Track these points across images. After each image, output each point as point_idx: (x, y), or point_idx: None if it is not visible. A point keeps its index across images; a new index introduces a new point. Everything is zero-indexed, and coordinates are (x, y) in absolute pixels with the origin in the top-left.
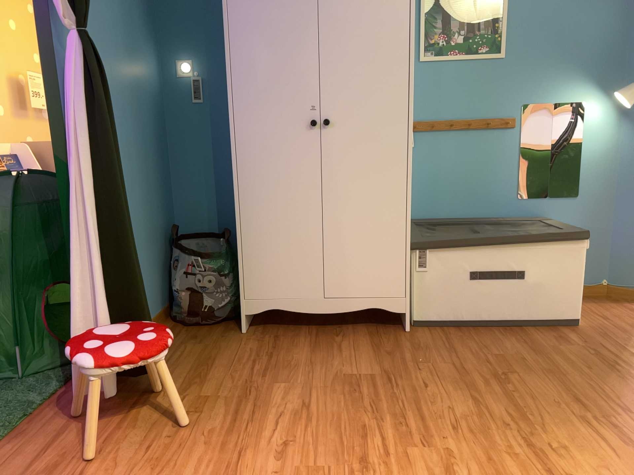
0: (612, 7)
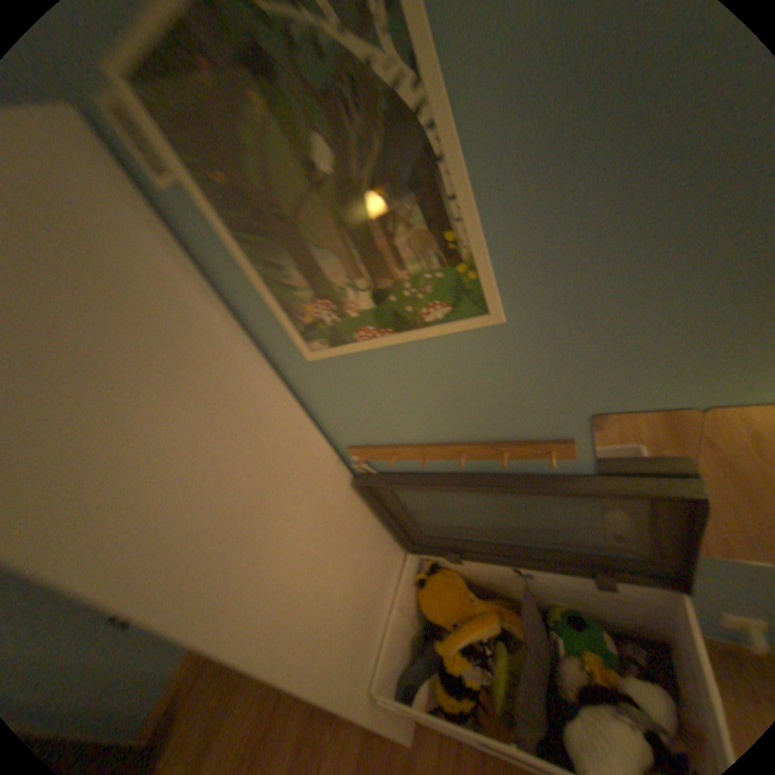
0: None
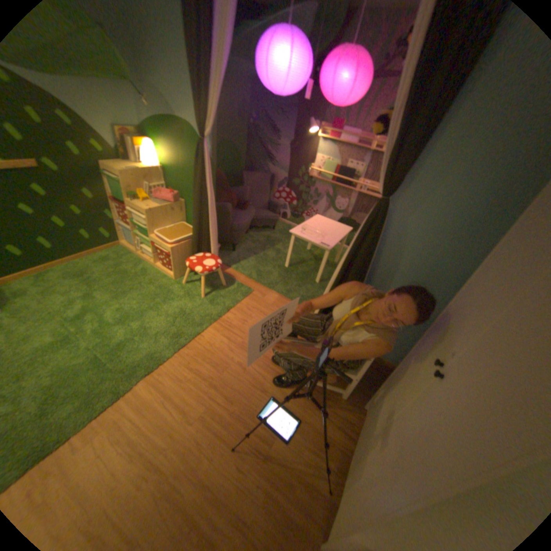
0: None
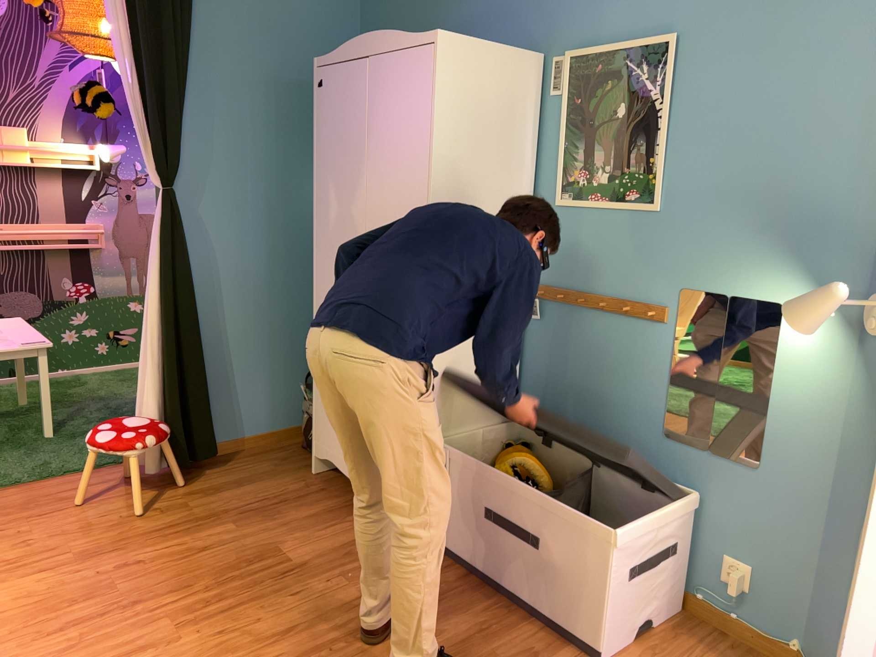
0: (850, 135)
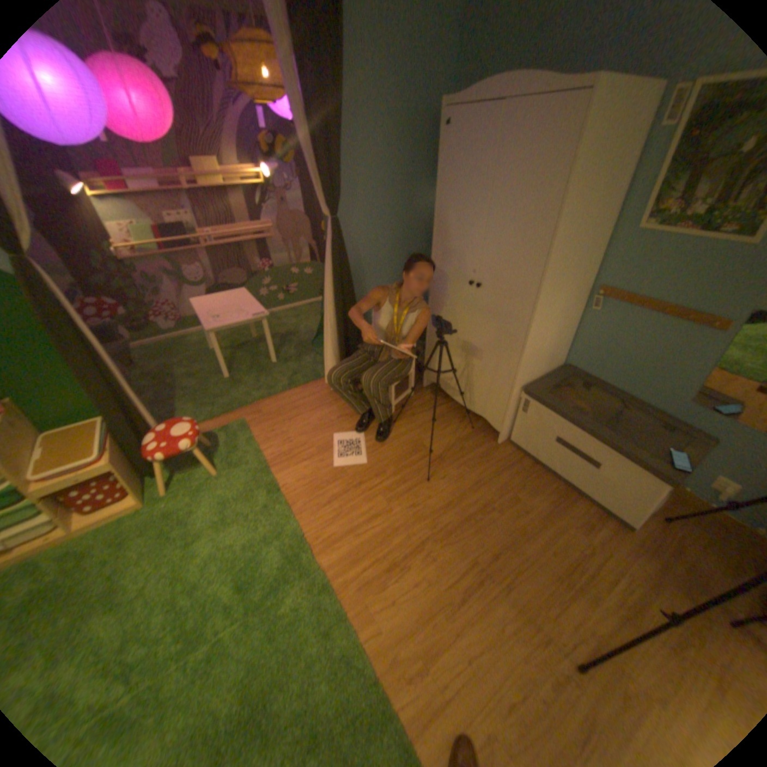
0: None
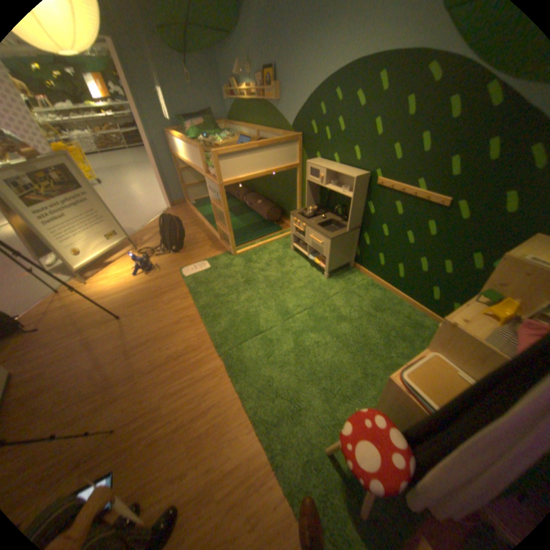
0: None
